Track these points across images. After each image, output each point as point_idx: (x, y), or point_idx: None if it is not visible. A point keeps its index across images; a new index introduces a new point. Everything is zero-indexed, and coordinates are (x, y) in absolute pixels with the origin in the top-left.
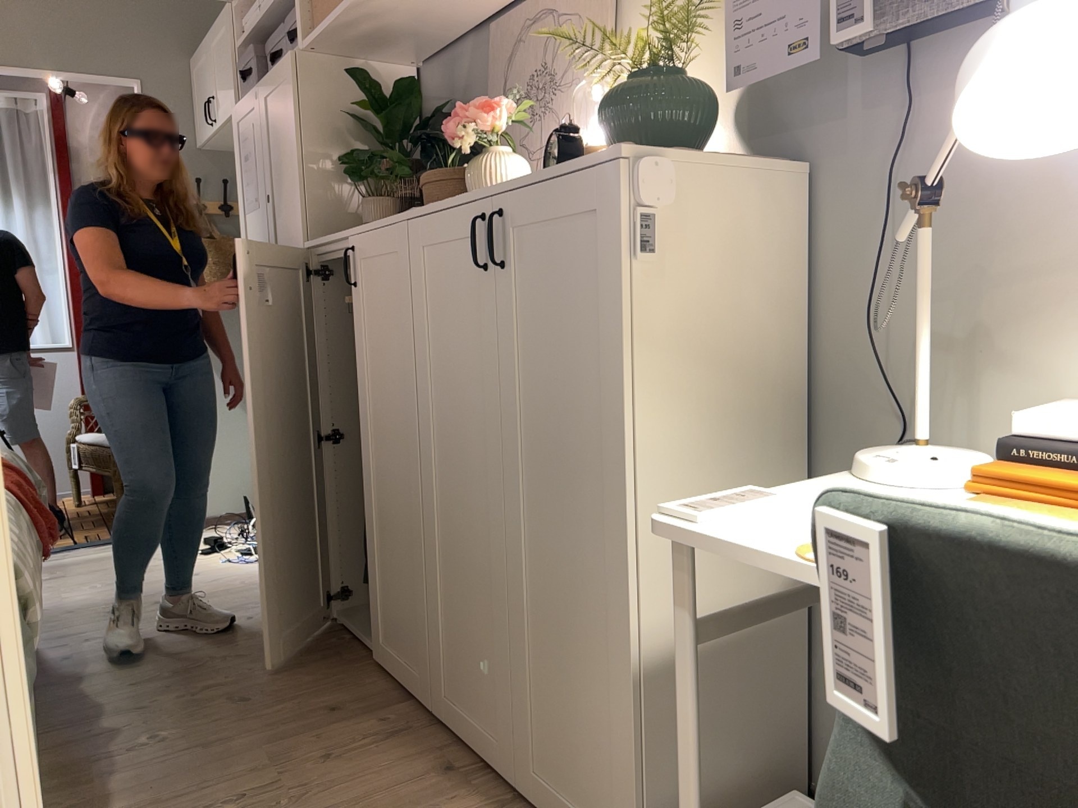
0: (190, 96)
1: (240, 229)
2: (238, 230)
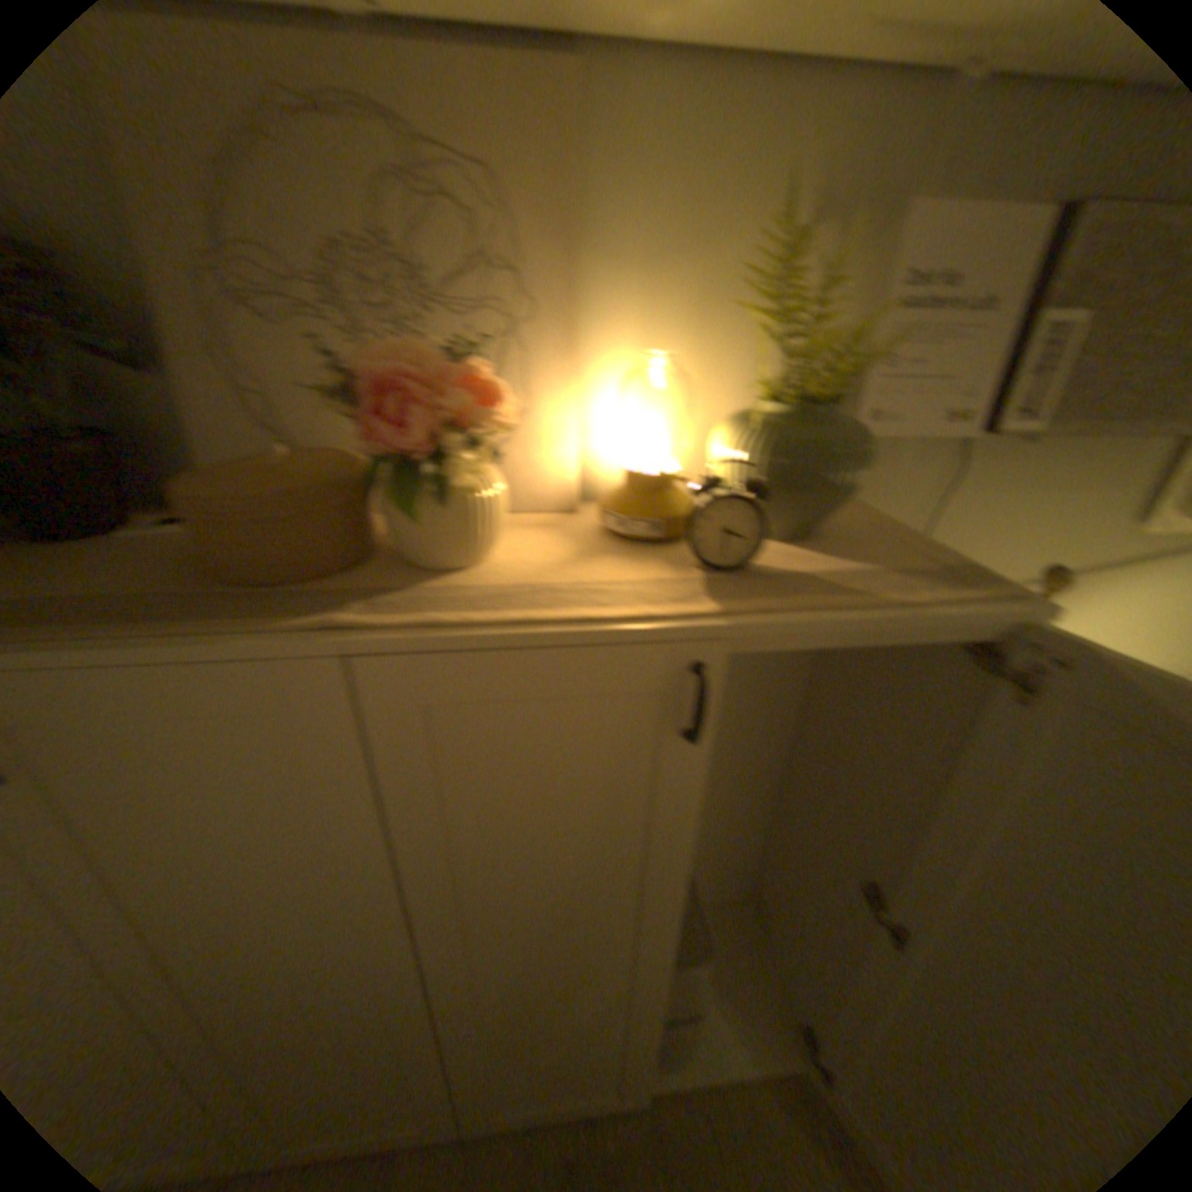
0: None
1: None
2: None
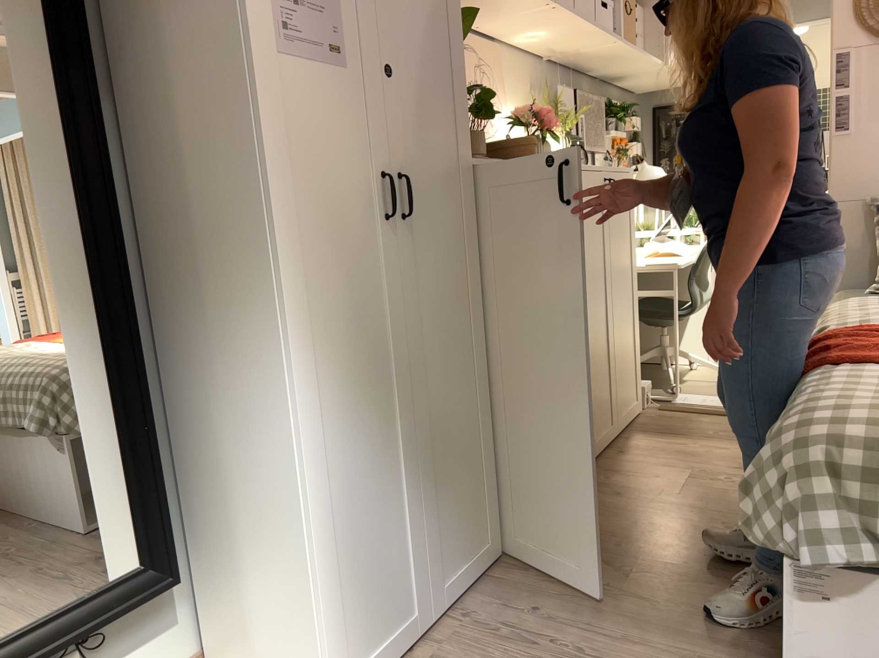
0: None
1: (259, 74)
2: (251, 73)
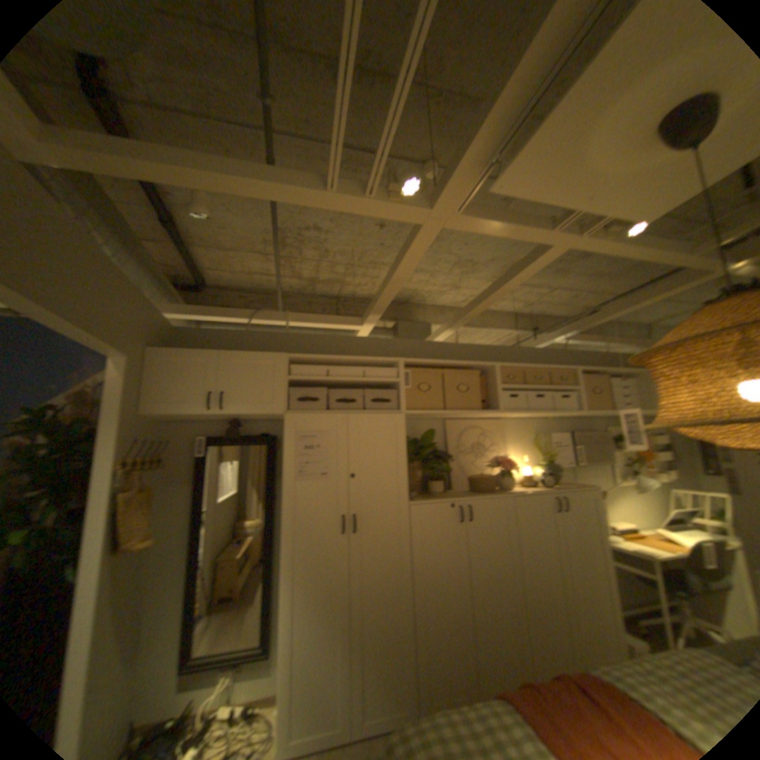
0: (139, 373)
1: (285, 491)
2: (281, 491)
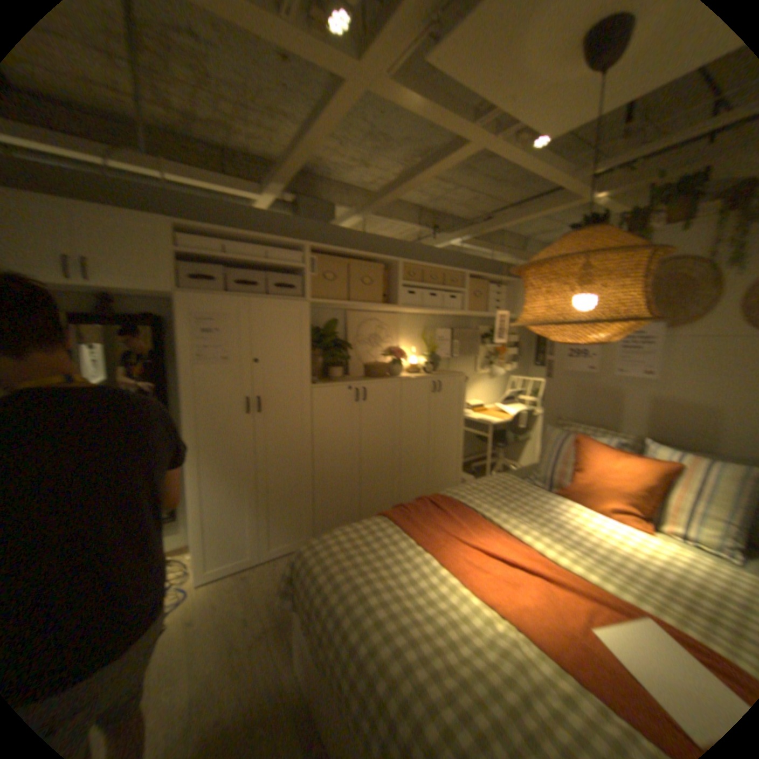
0: None
1: (182, 373)
2: (178, 373)
